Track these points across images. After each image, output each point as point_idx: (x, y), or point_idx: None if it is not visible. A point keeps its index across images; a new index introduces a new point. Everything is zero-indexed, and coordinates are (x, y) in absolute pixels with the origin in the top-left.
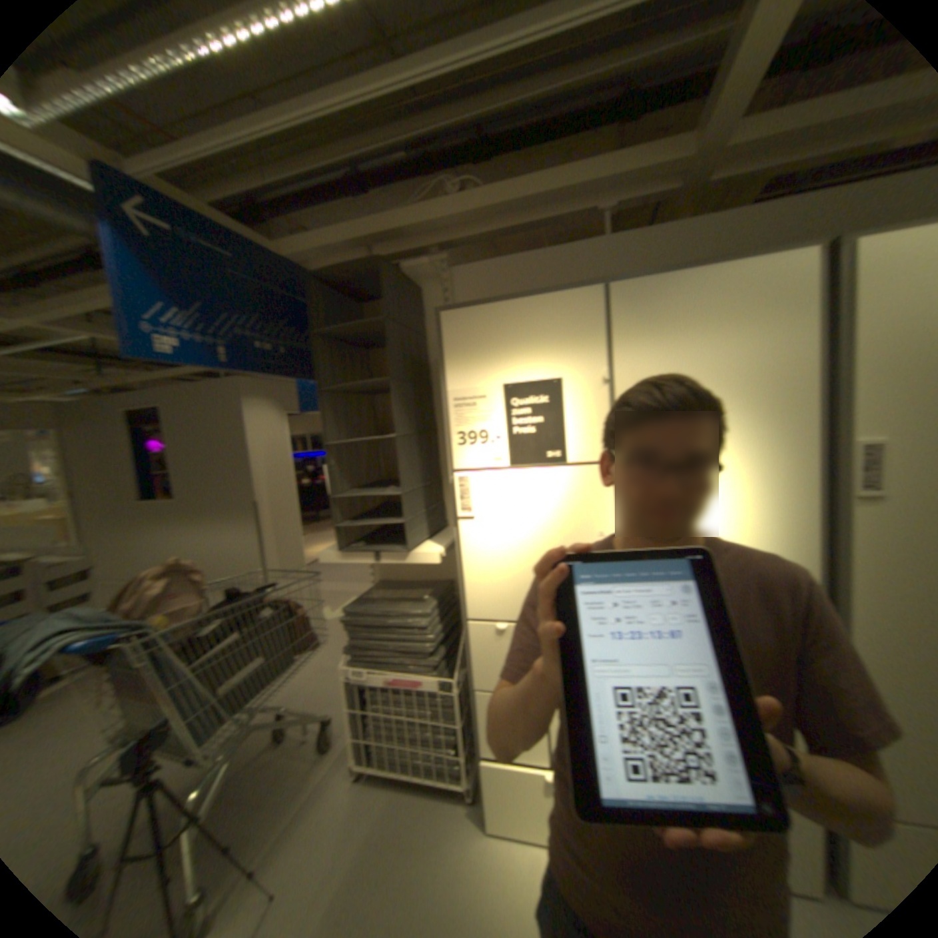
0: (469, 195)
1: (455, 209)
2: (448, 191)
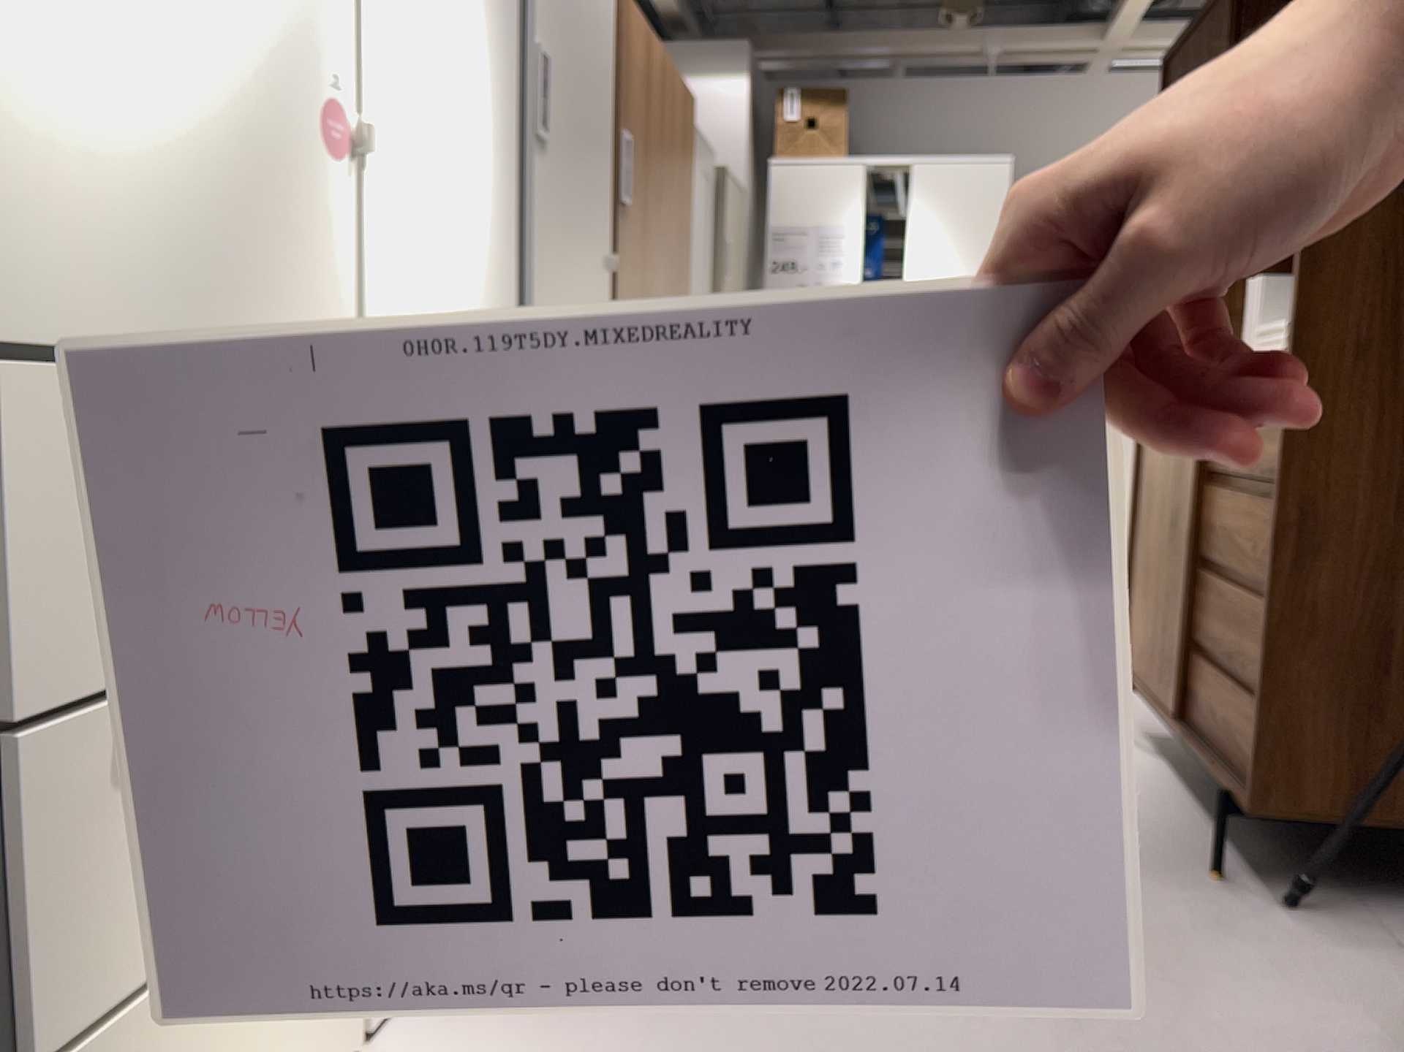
0: None
1: None
2: None
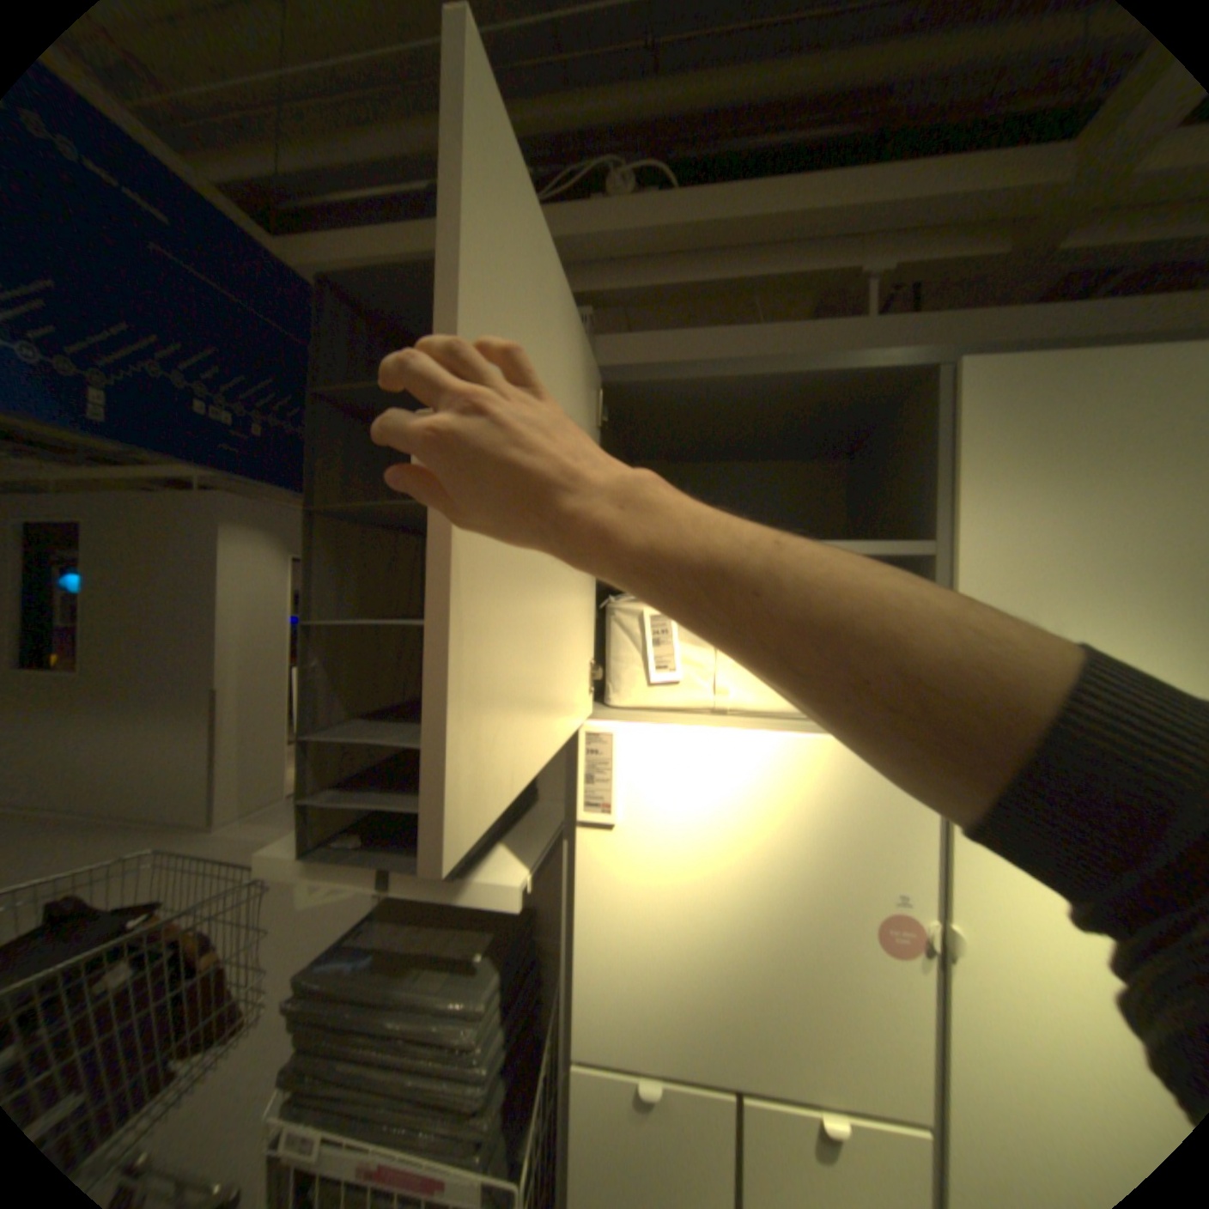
0: (648, 200)
1: (619, 220)
2: (611, 190)
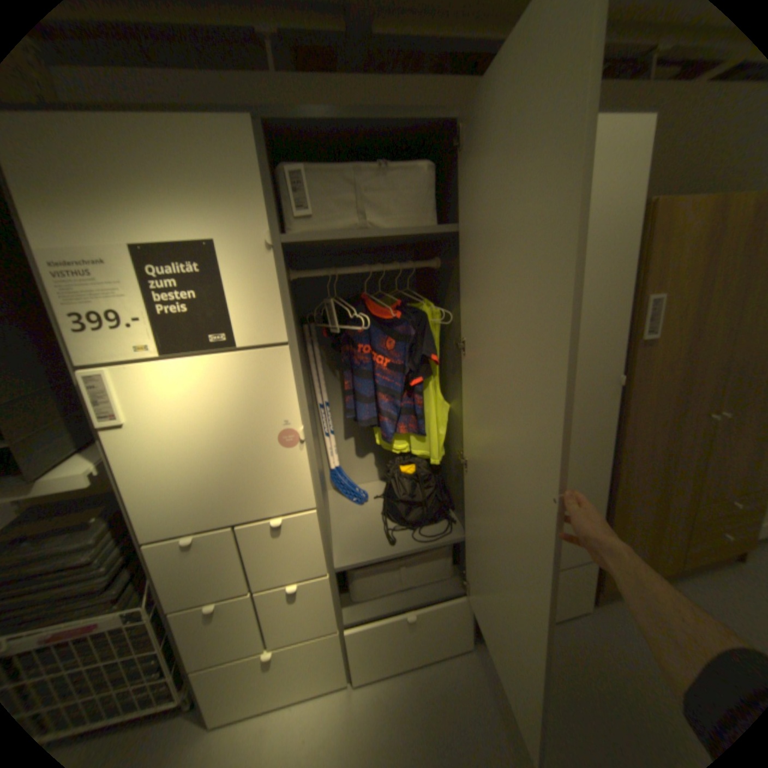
0: None
1: None
2: None
